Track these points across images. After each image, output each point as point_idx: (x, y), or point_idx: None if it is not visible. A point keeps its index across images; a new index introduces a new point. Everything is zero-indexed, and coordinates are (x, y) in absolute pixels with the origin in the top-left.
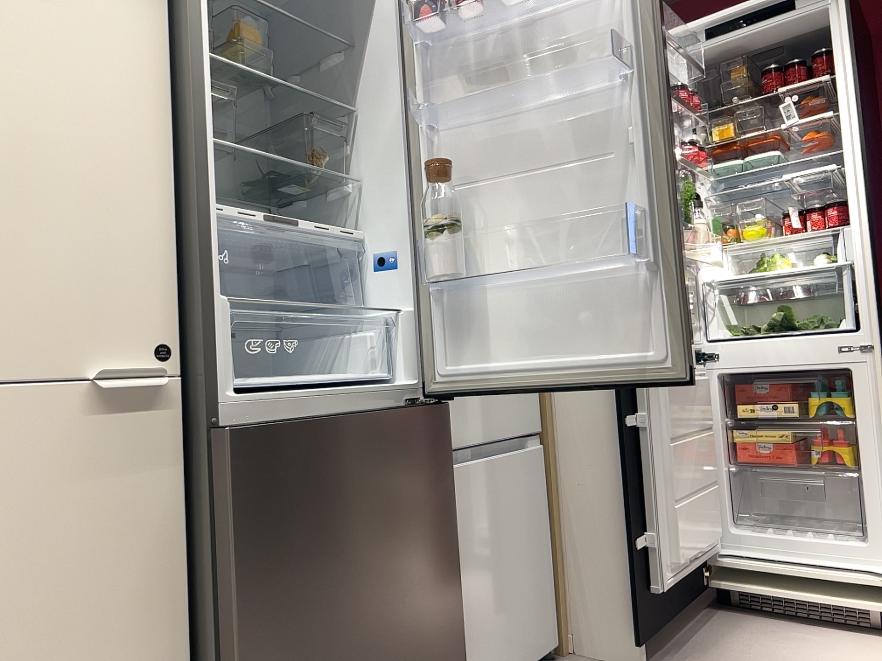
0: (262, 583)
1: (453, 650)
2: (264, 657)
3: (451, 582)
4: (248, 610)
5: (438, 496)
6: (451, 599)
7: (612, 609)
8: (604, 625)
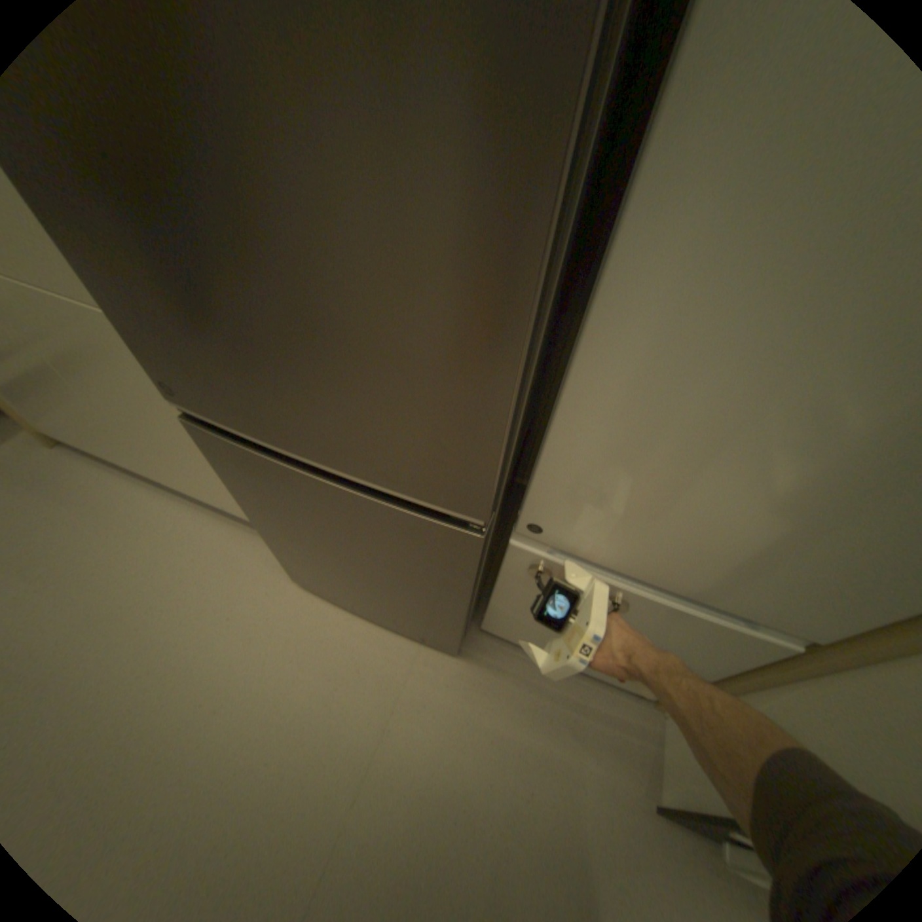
0: (253, 505)
1: (454, 625)
2: (270, 530)
3: (450, 609)
4: (250, 508)
5: (442, 572)
6: (451, 614)
7: (692, 772)
8: (683, 757)
